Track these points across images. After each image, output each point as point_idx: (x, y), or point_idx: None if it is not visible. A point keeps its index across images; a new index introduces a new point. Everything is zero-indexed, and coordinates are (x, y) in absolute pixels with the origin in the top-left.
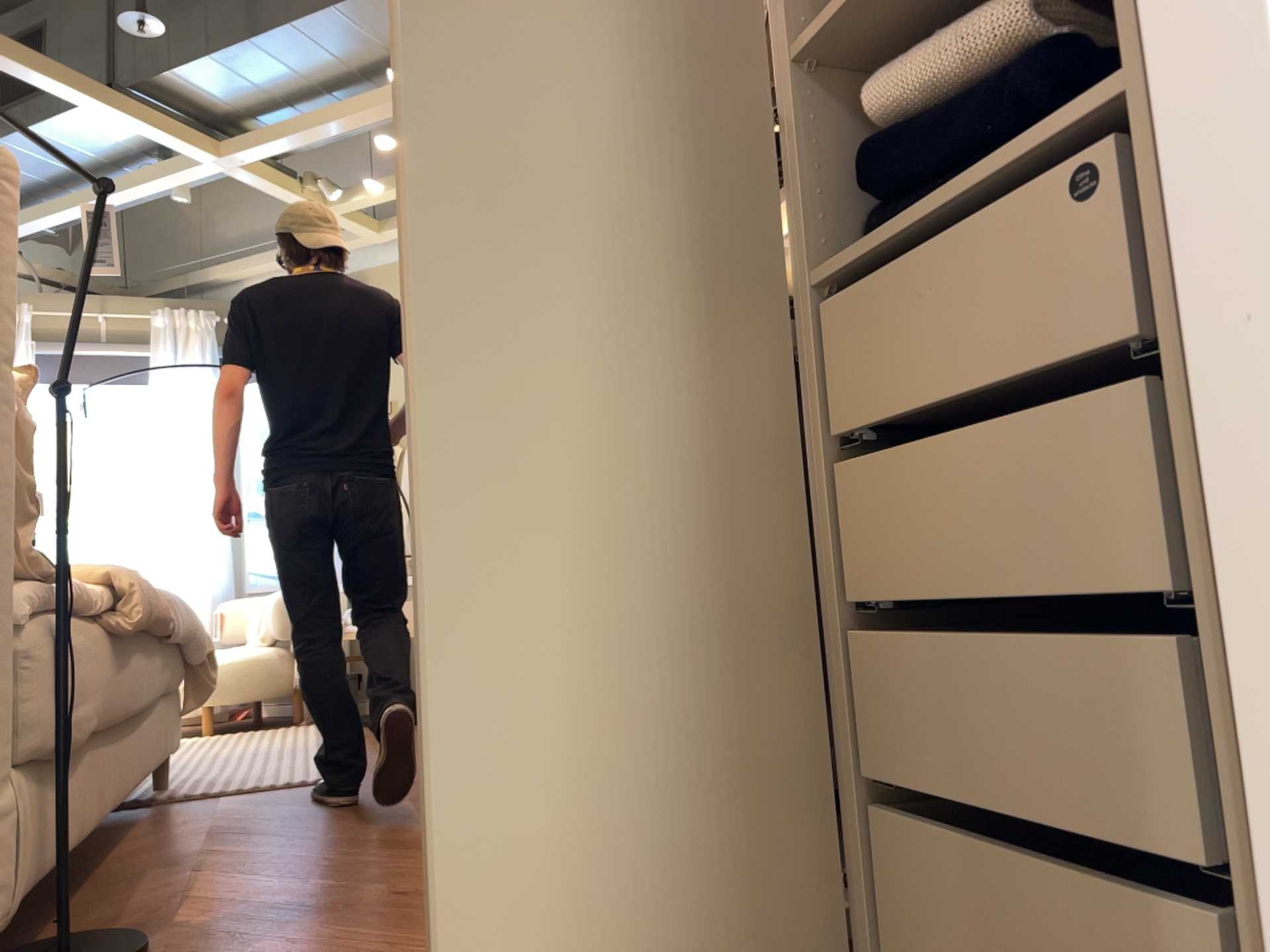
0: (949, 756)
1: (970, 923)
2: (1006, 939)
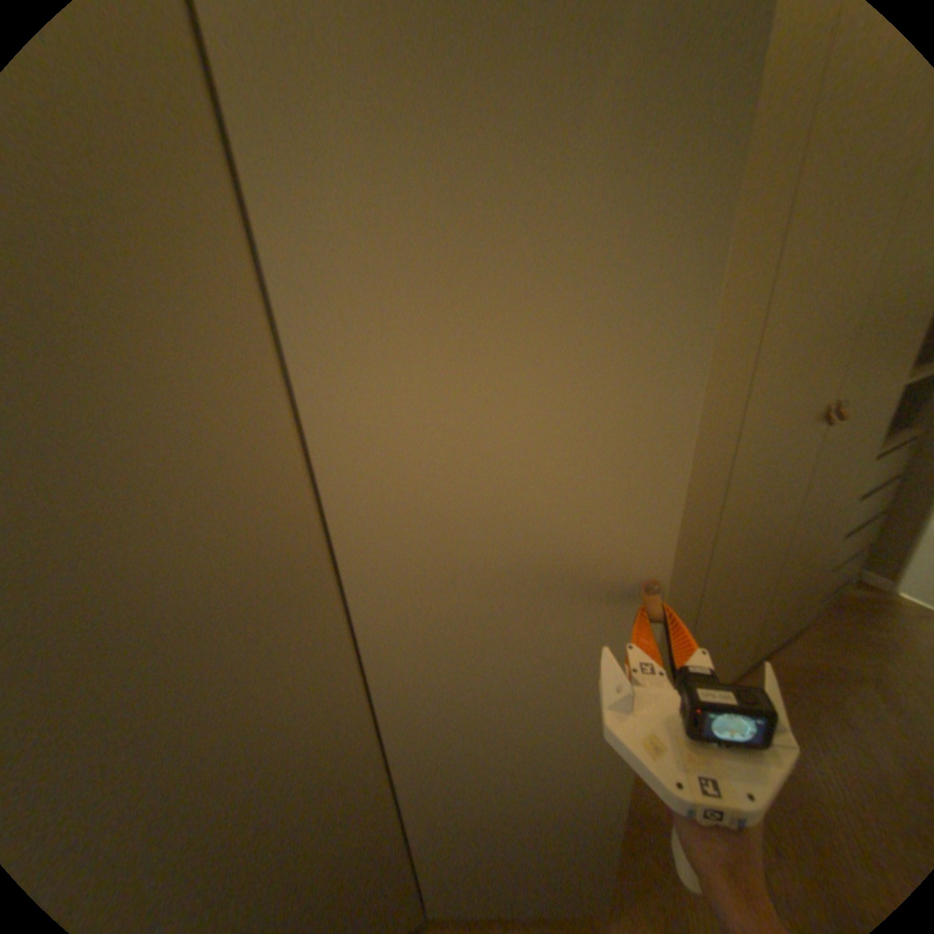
0: (852, 557)
1: (841, 583)
2: (846, 580)
